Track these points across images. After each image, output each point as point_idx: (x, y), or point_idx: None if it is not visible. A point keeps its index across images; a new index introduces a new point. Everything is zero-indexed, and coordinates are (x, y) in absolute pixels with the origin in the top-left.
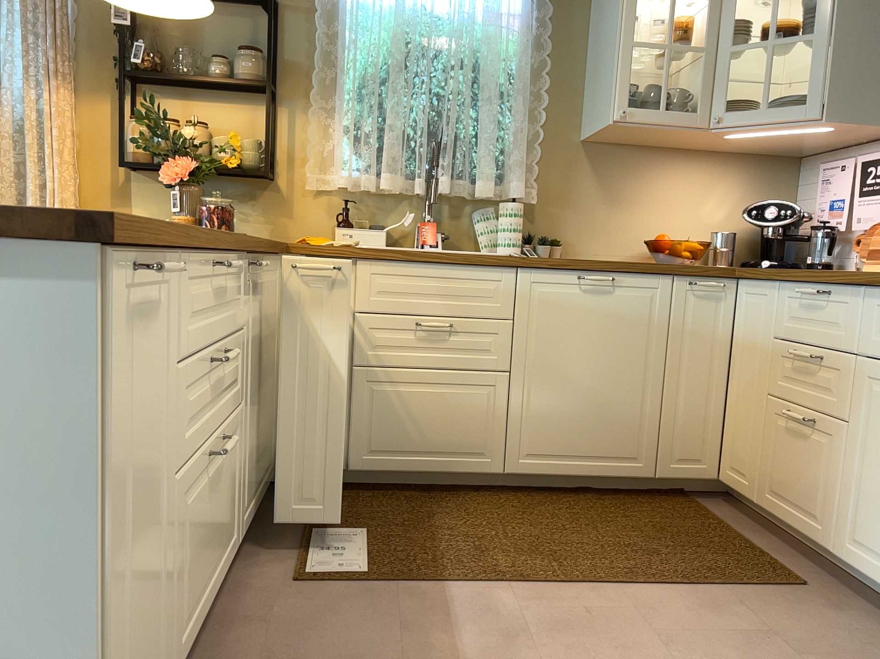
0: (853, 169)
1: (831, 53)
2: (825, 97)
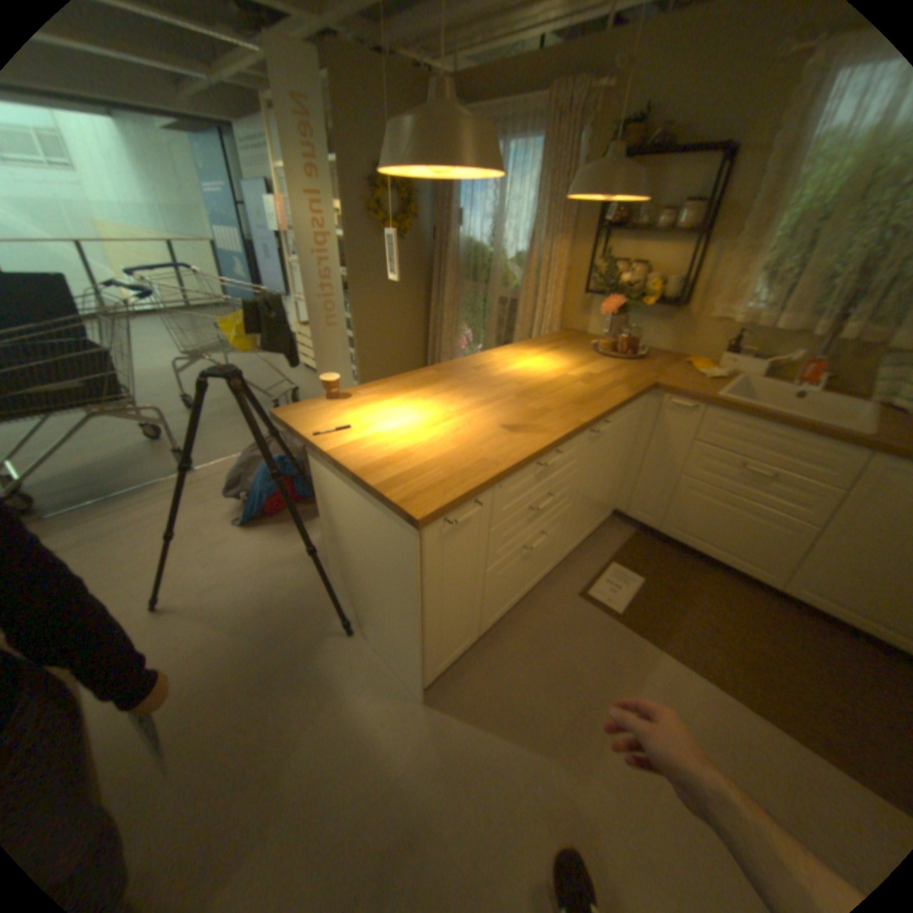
0: None
1: None
2: None
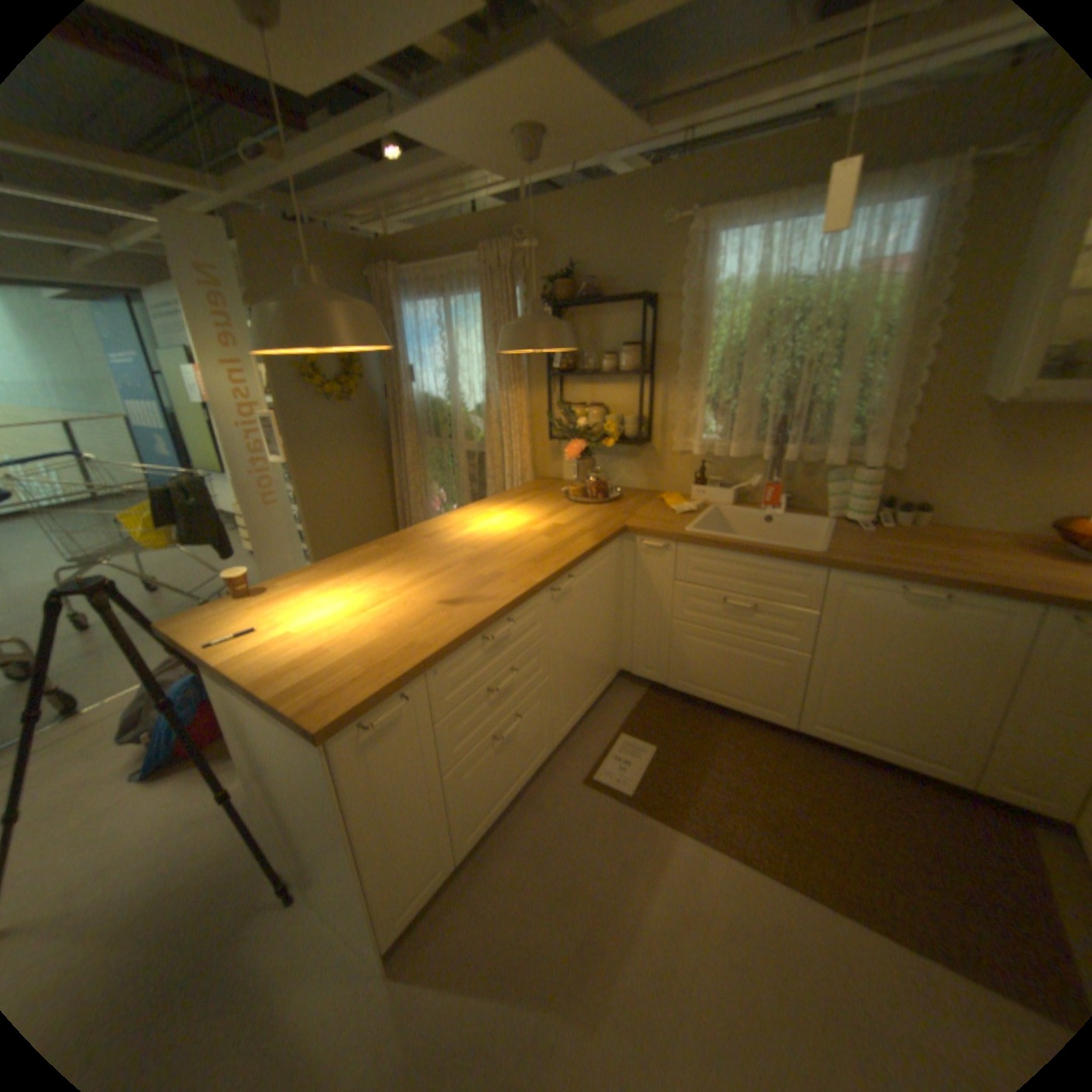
0: None
1: None
2: None
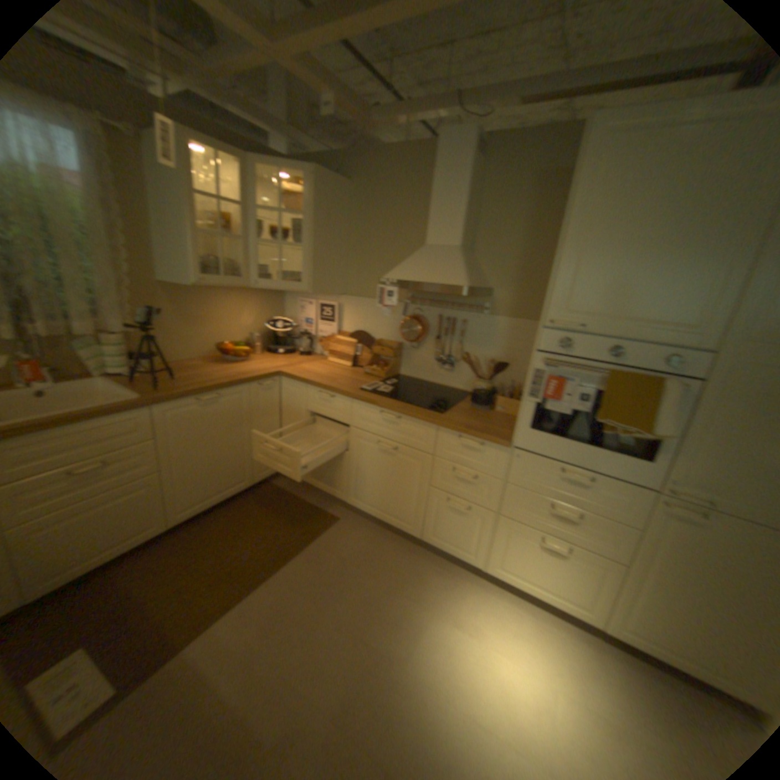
0: (313, 305)
1: (309, 257)
2: (307, 280)
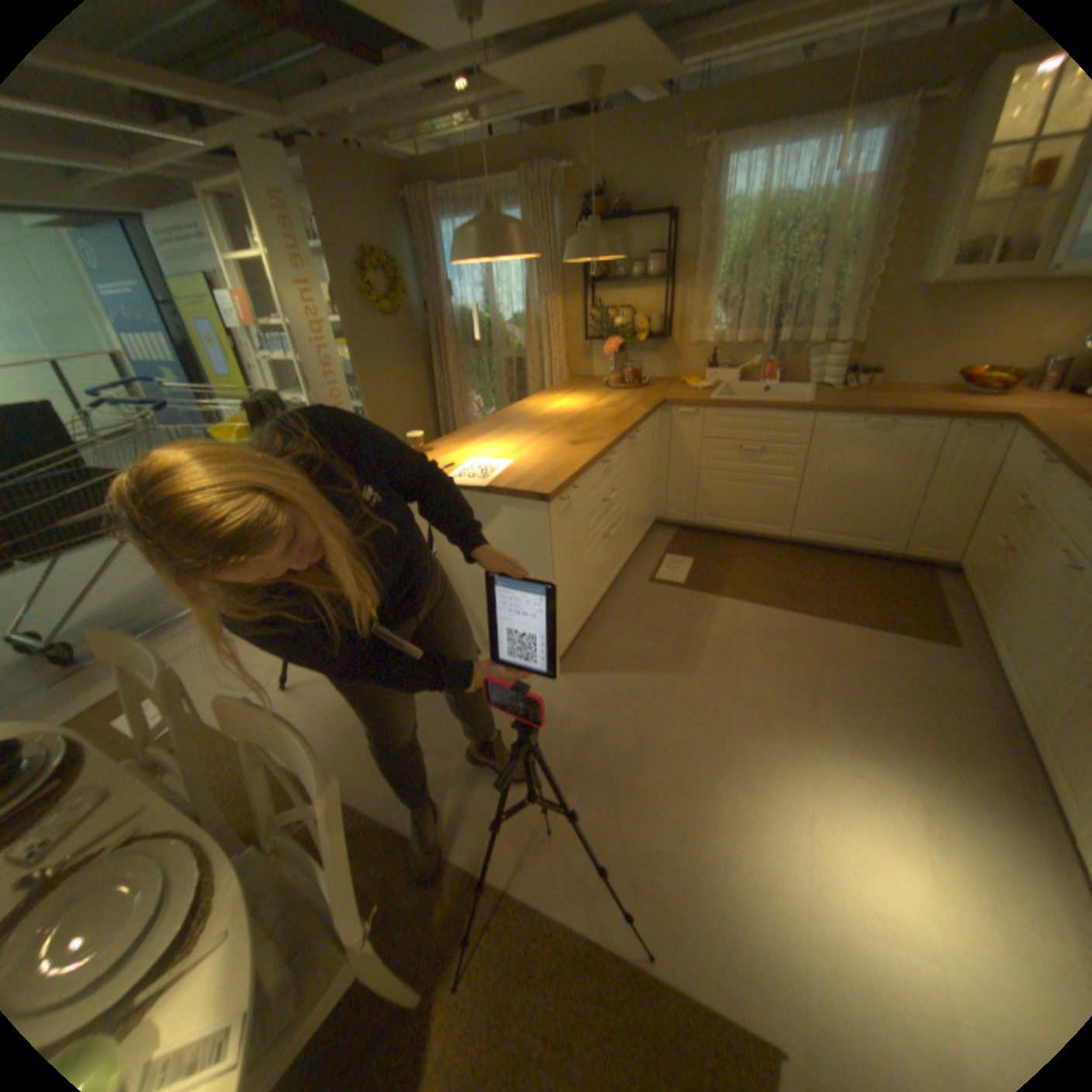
0: None
1: None
2: None
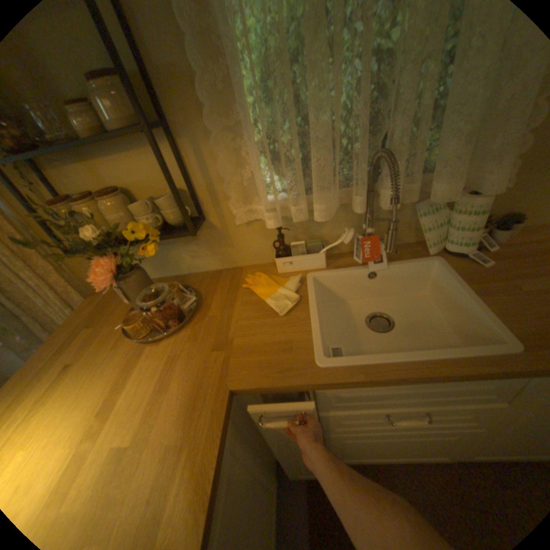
0: None
1: None
2: None
